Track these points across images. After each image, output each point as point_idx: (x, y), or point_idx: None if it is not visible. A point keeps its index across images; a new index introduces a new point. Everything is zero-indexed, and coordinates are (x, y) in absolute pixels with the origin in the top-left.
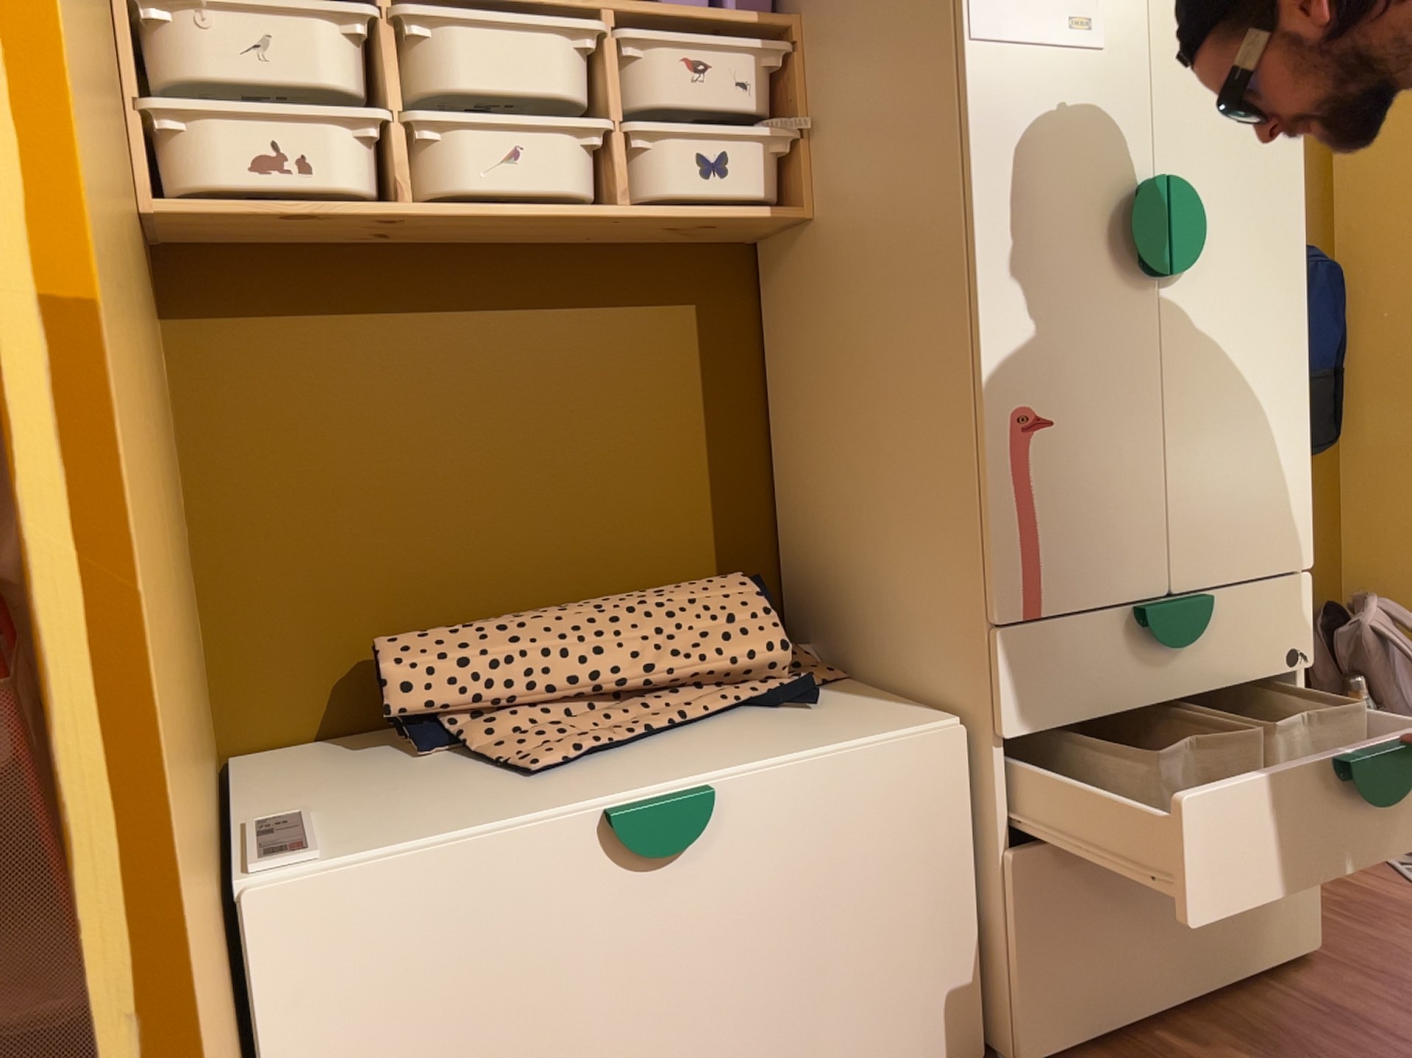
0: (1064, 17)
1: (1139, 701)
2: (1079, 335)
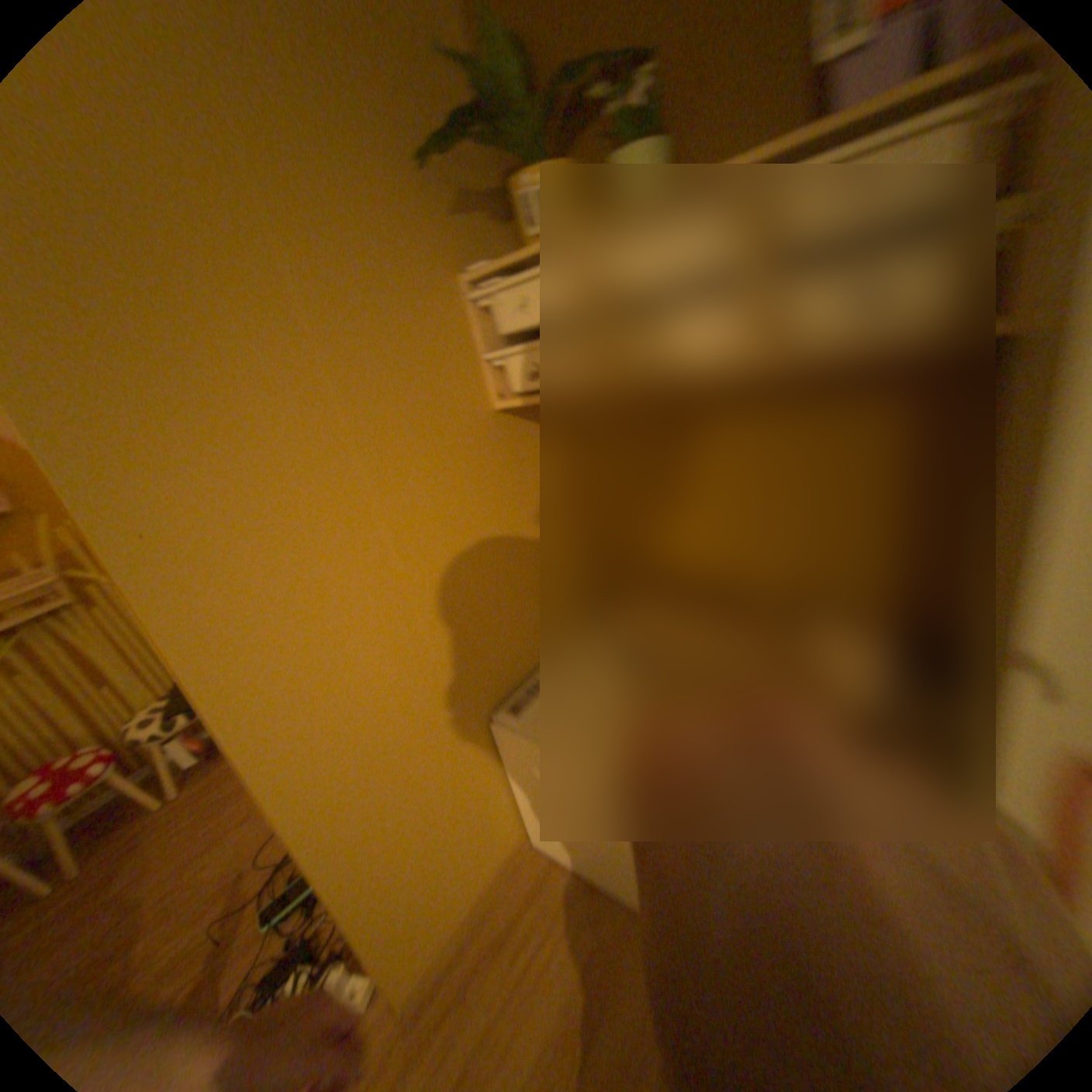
0: None
1: None
2: None
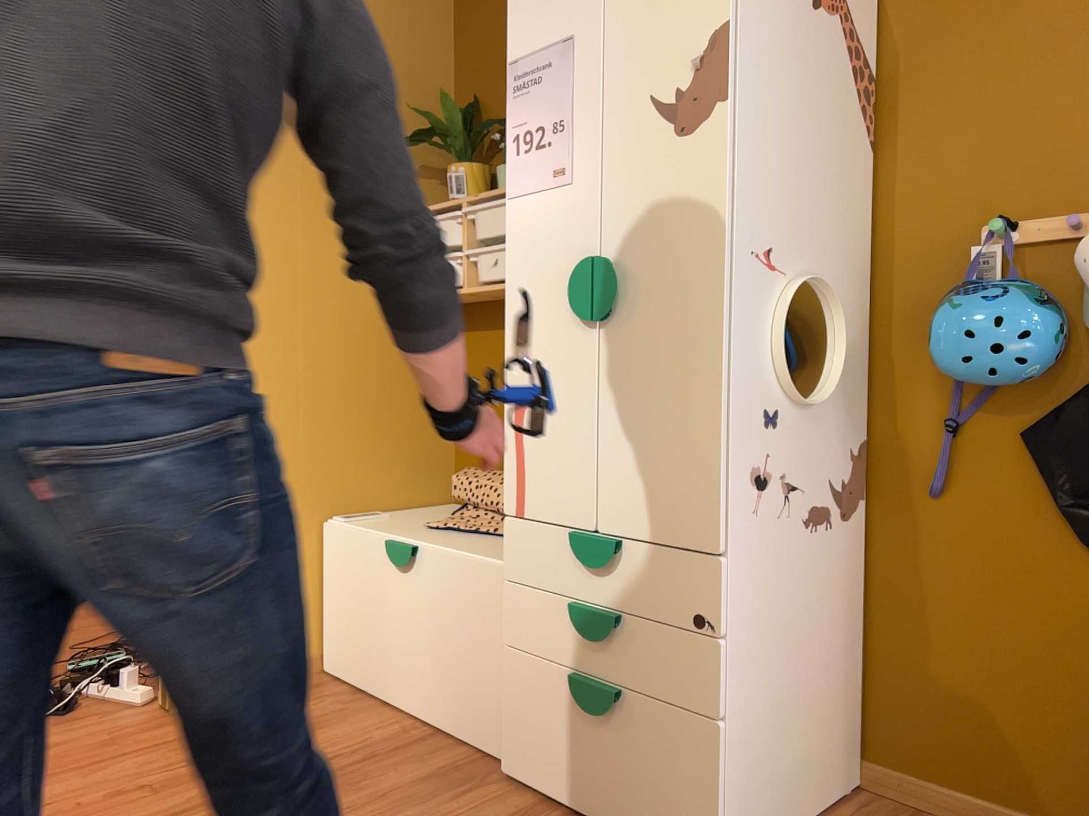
0: (551, 170)
1: (572, 594)
2: (549, 356)
